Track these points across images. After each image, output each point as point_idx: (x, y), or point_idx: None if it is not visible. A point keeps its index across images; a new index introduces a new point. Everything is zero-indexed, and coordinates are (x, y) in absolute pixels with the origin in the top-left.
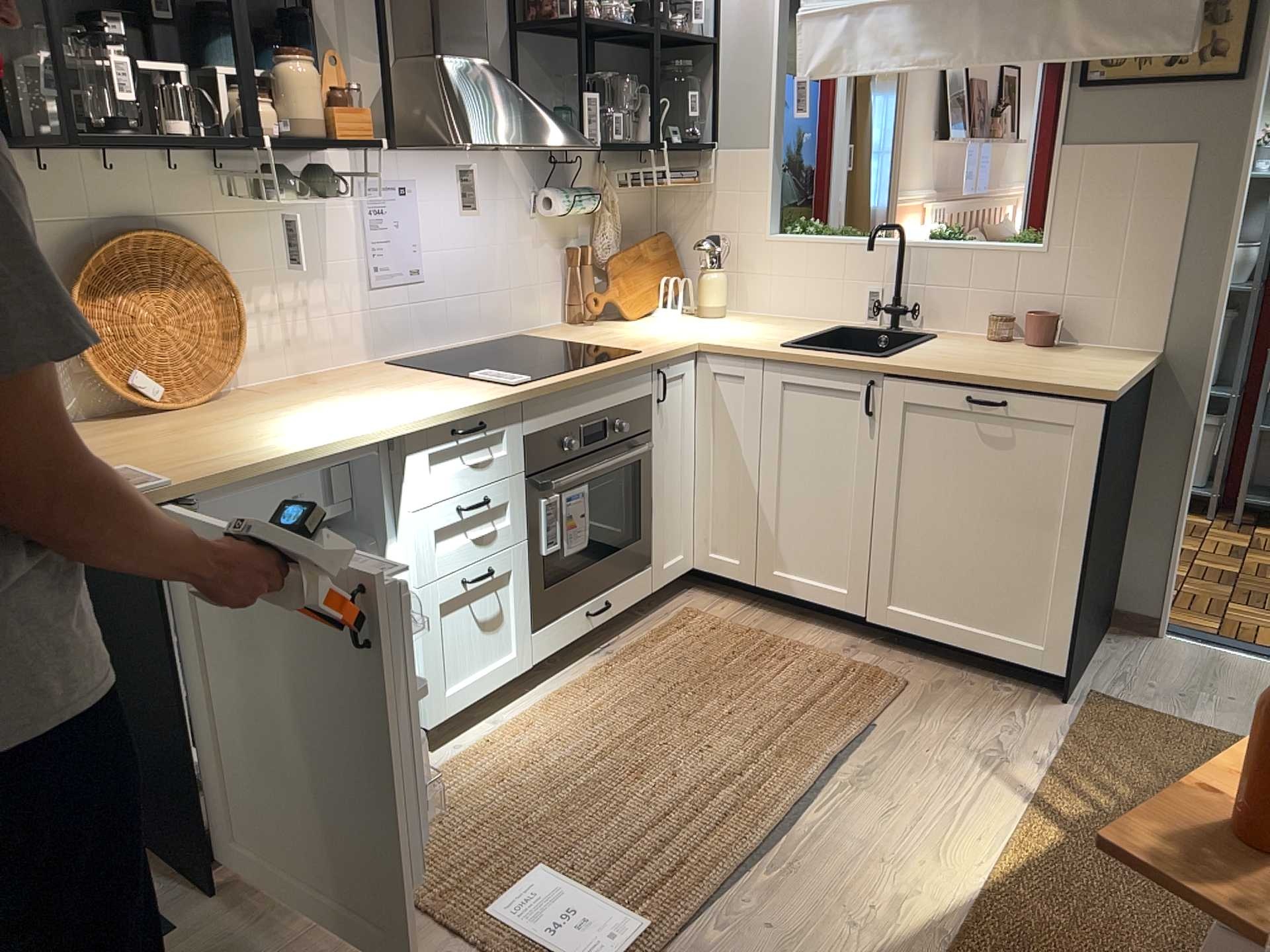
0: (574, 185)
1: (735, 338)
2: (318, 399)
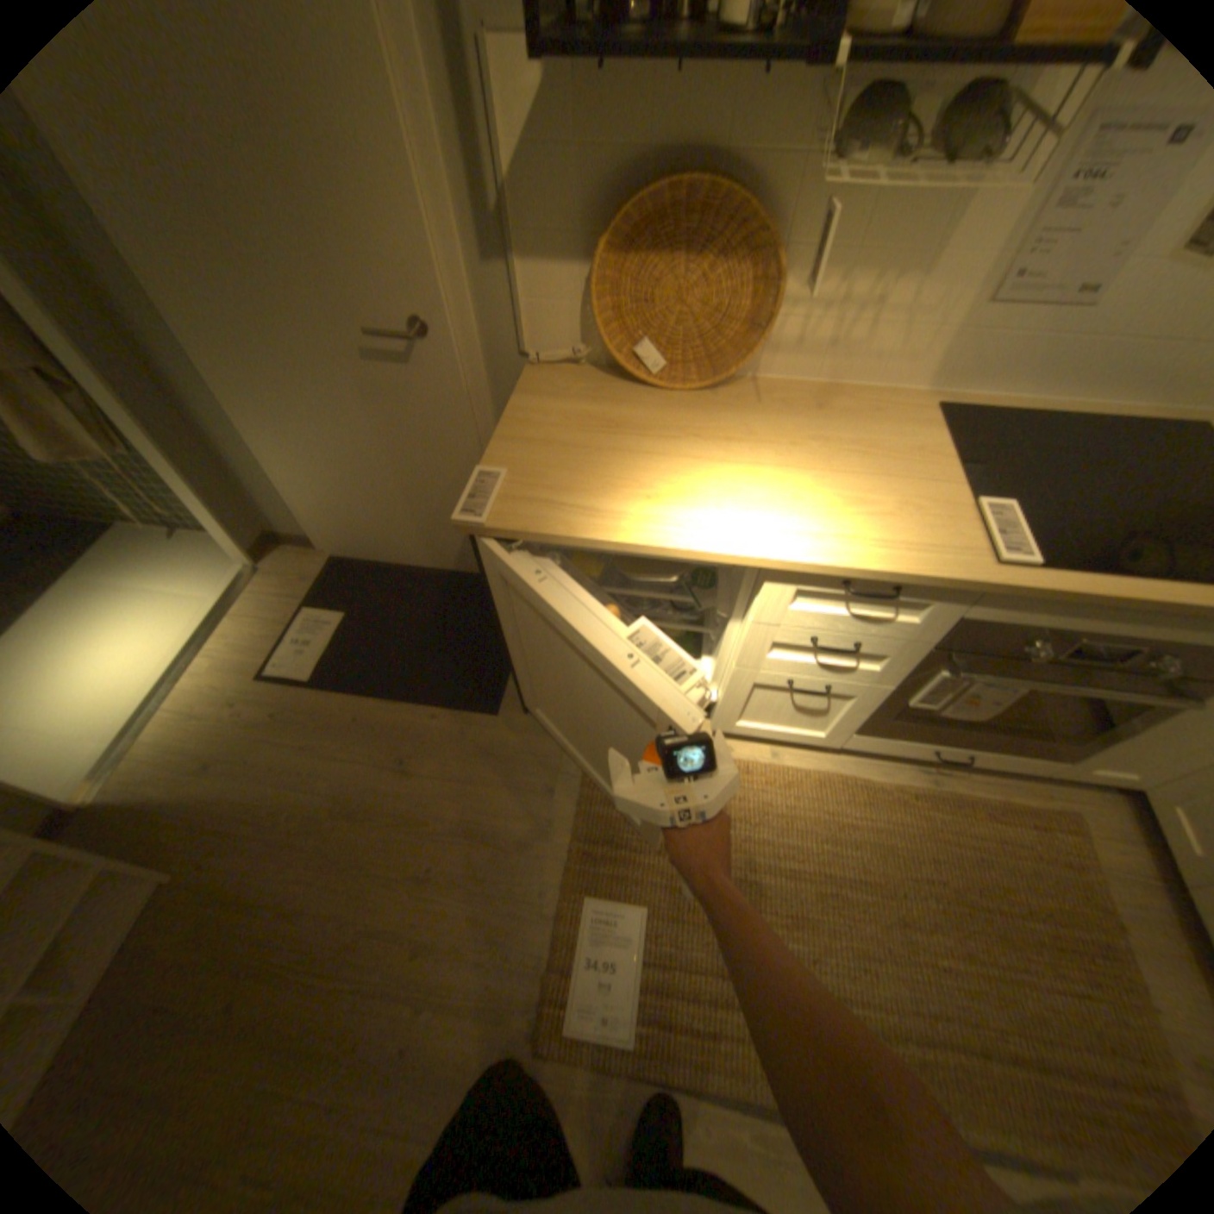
0: None
1: None
2: (782, 441)
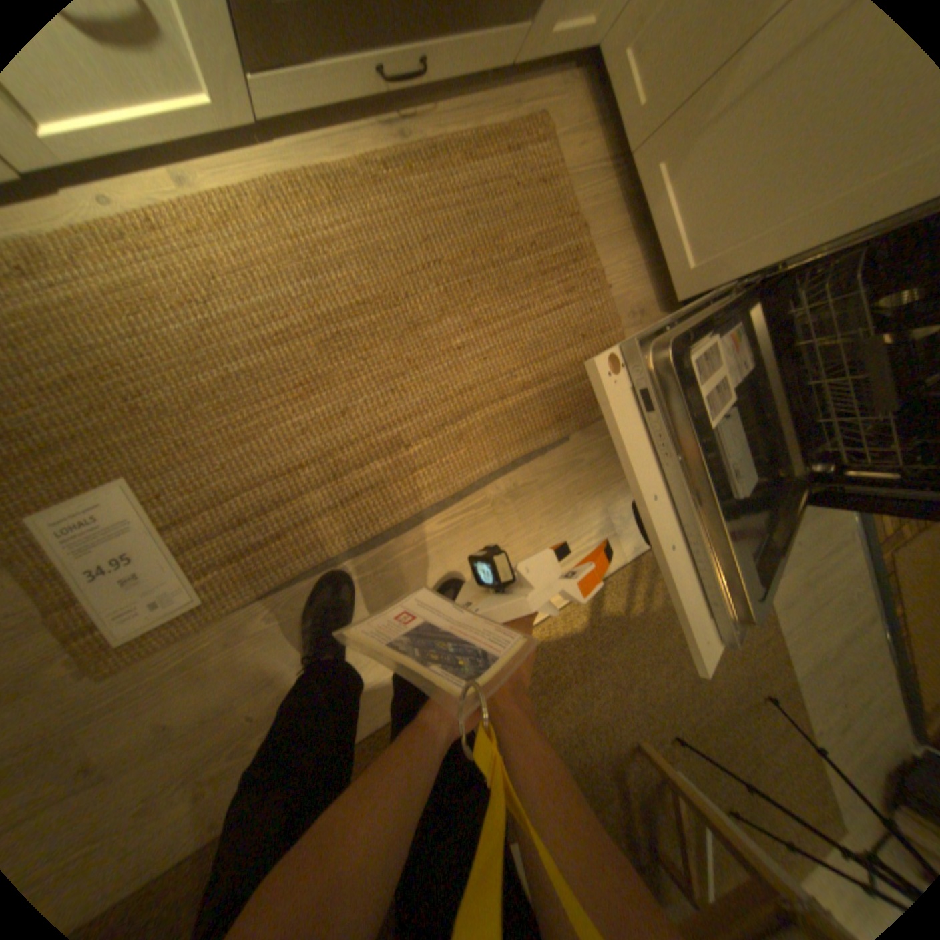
0: None
1: None
2: None
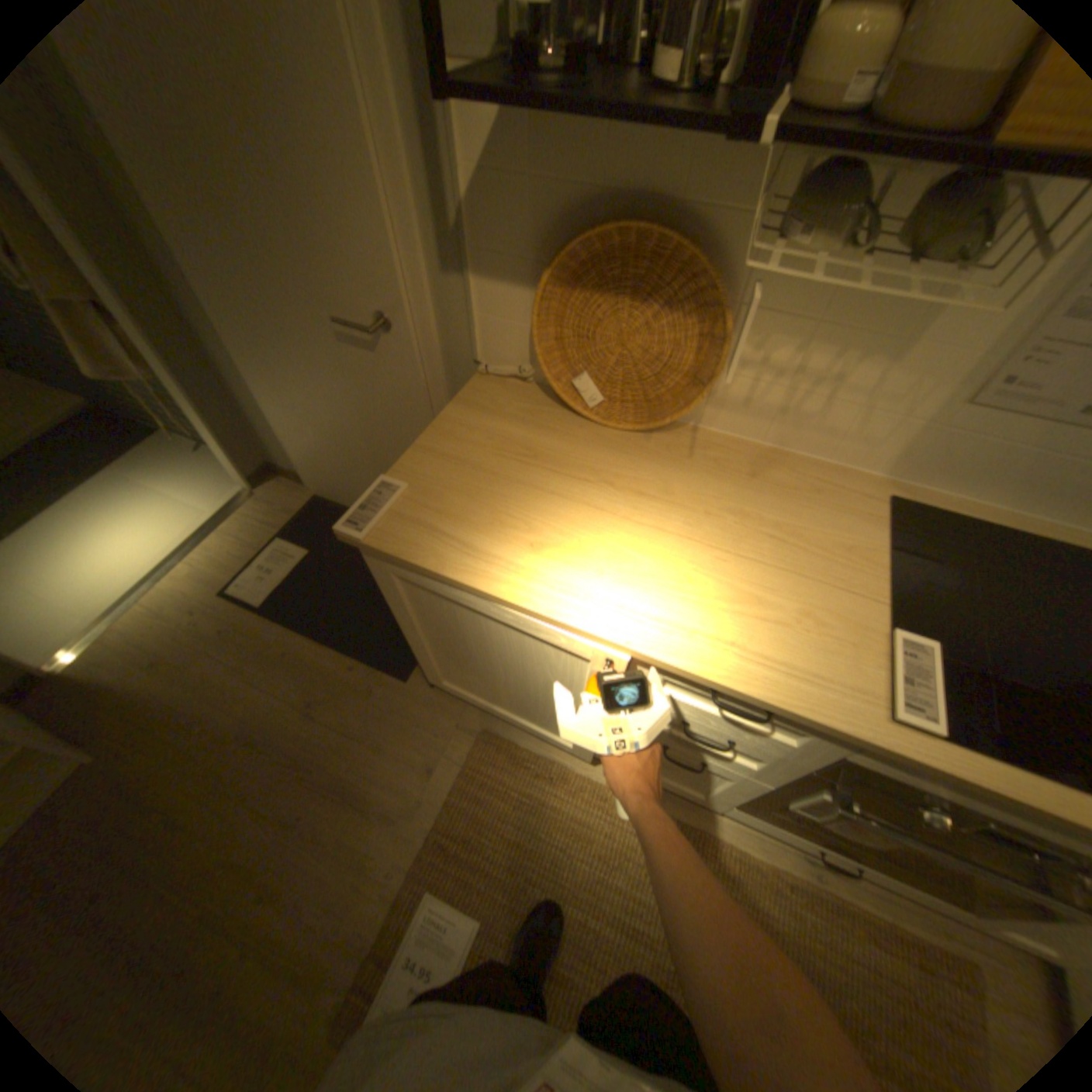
0: None
1: None
2: (697, 508)
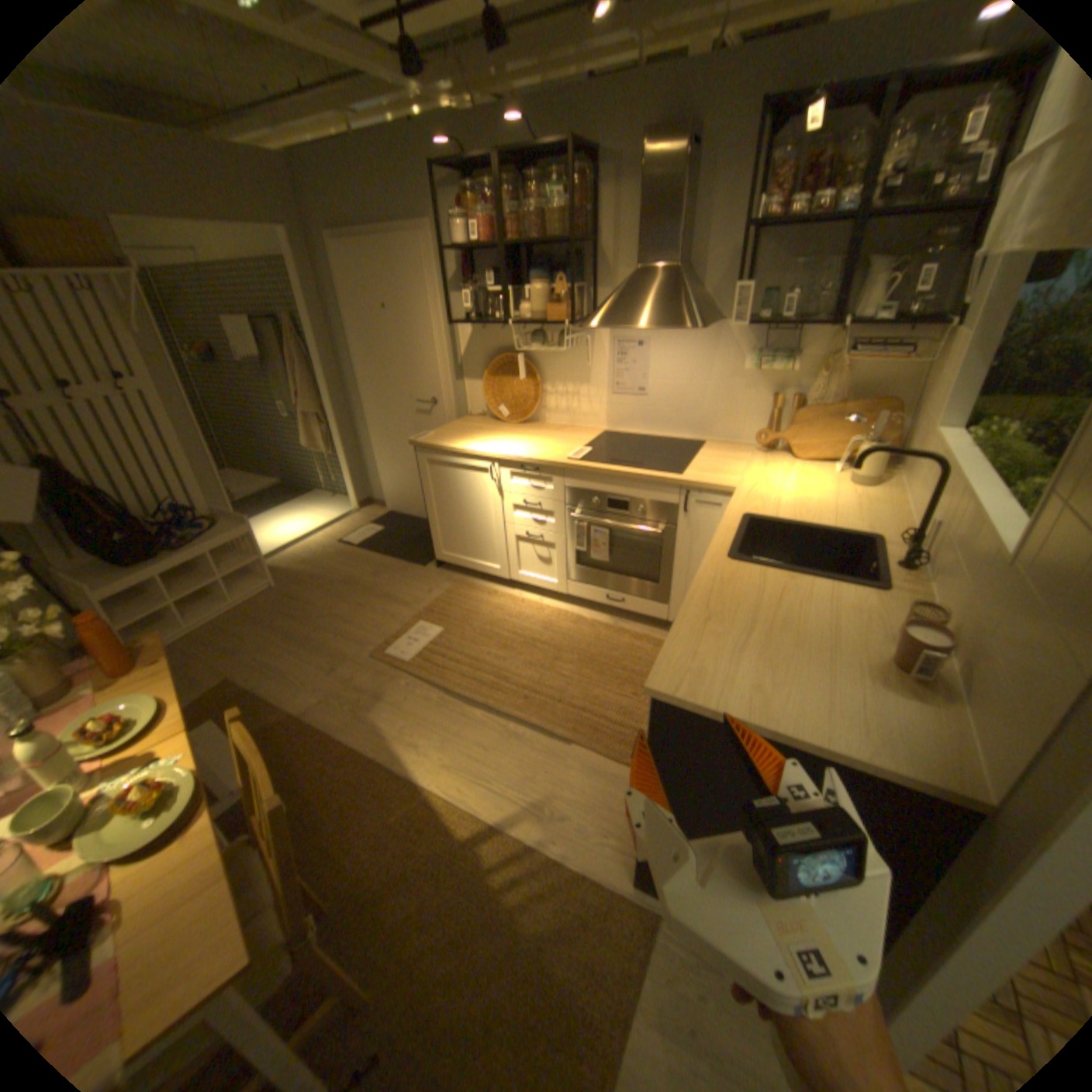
0: (802, 347)
1: (763, 498)
2: (532, 435)
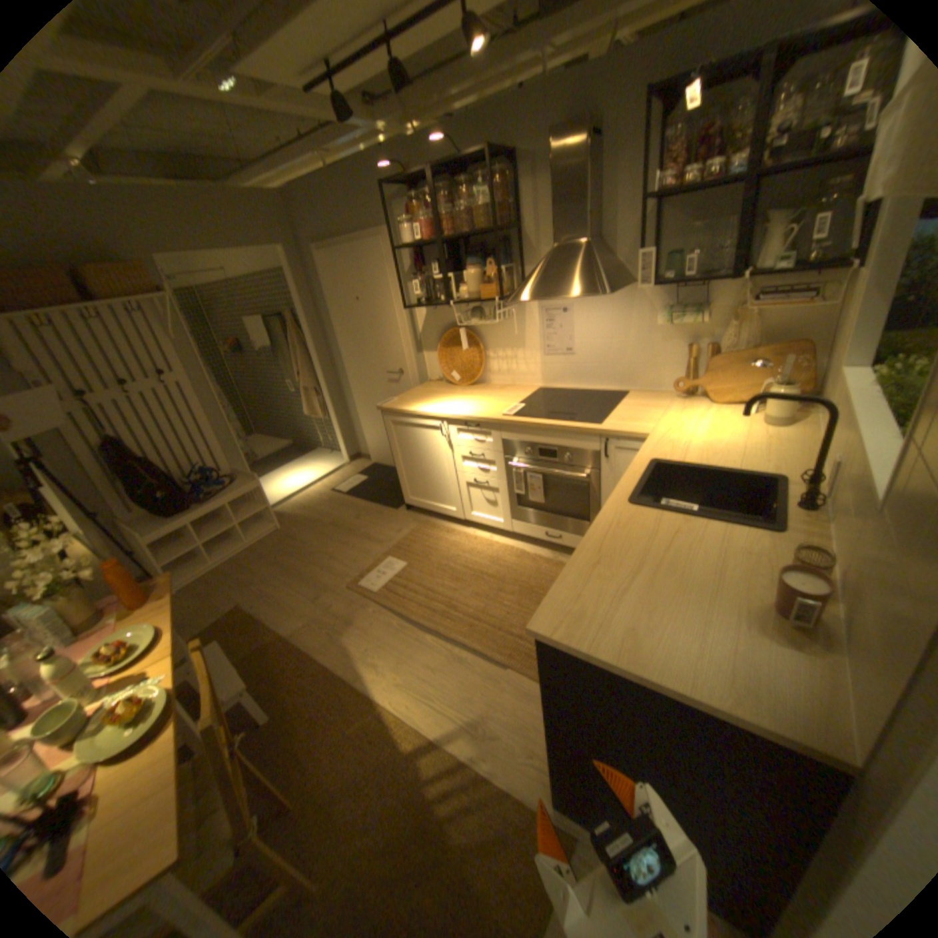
0: (712, 299)
1: (674, 442)
2: (477, 395)
